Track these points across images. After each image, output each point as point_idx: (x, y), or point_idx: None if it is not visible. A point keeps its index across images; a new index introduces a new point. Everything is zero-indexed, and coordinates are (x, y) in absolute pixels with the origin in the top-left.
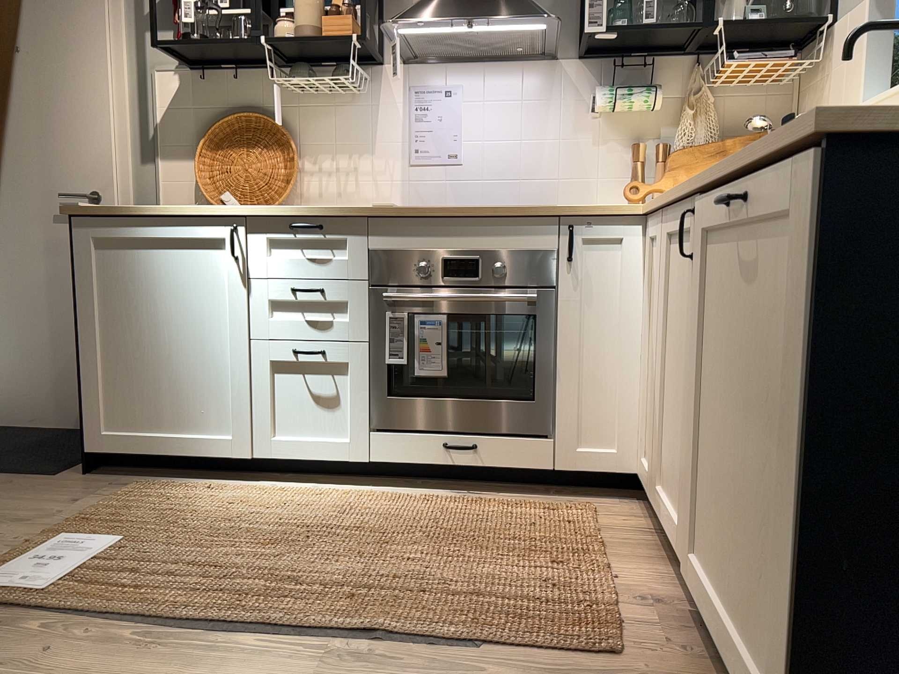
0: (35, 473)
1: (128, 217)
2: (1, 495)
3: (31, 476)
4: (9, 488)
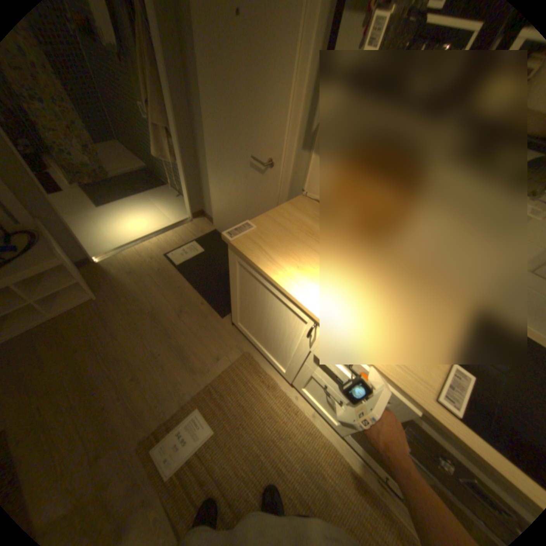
0: (217, 310)
1: (256, 267)
2: (198, 331)
3: (215, 313)
4: (204, 323)
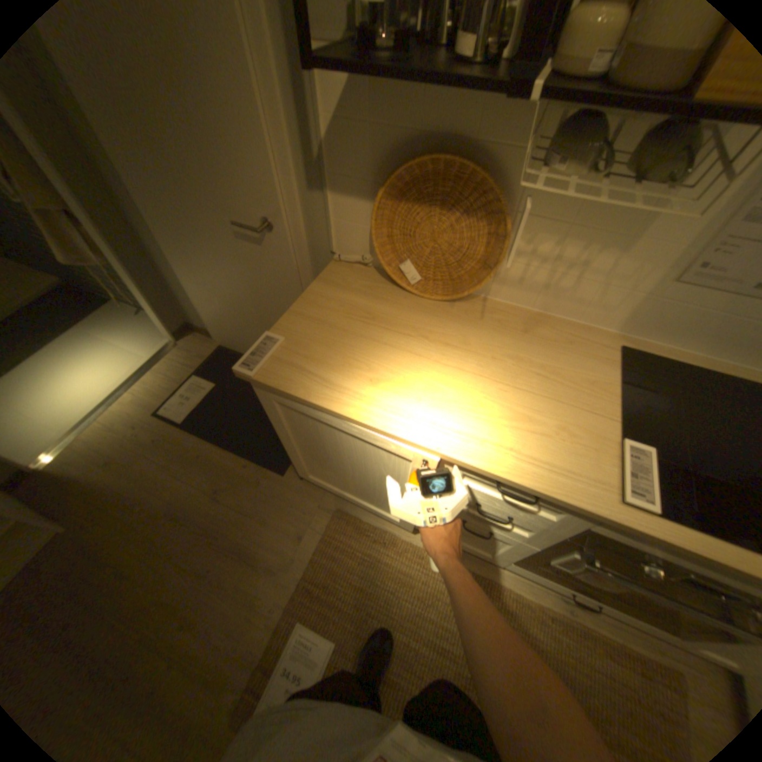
0: (270, 468)
1: (307, 404)
2: (254, 509)
3: (269, 474)
4: (257, 494)
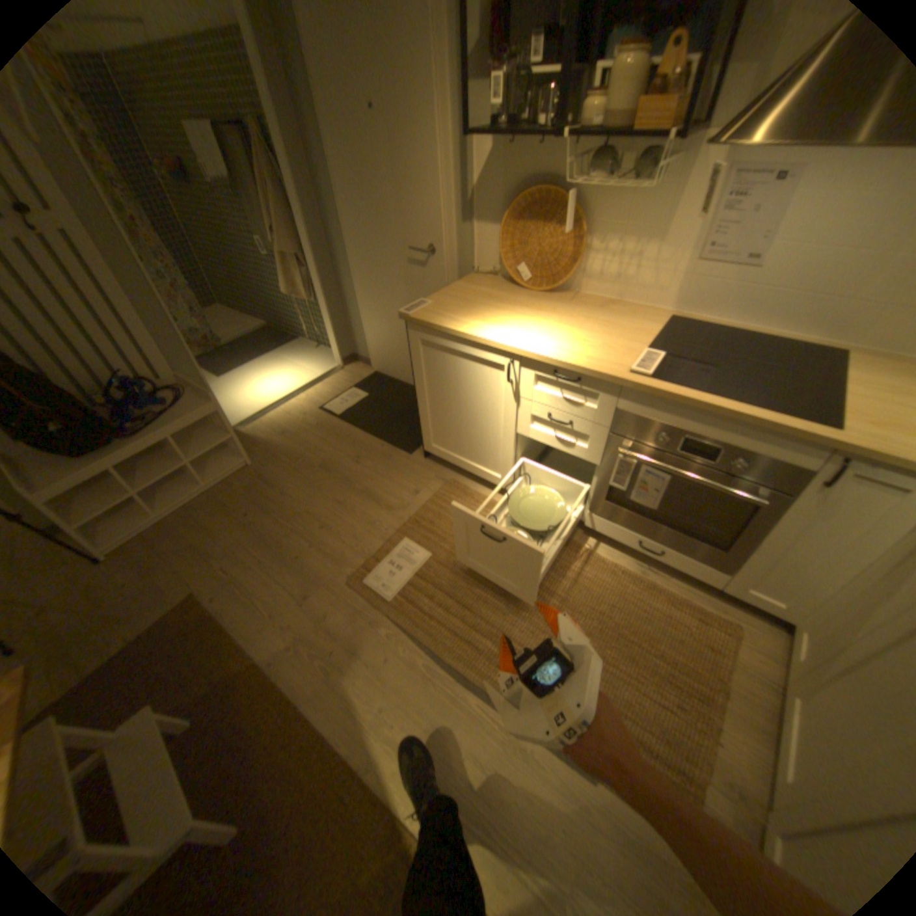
0: (402, 447)
1: (440, 331)
2: (385, 470)
3: (400, 451)
4: (389, 462)
